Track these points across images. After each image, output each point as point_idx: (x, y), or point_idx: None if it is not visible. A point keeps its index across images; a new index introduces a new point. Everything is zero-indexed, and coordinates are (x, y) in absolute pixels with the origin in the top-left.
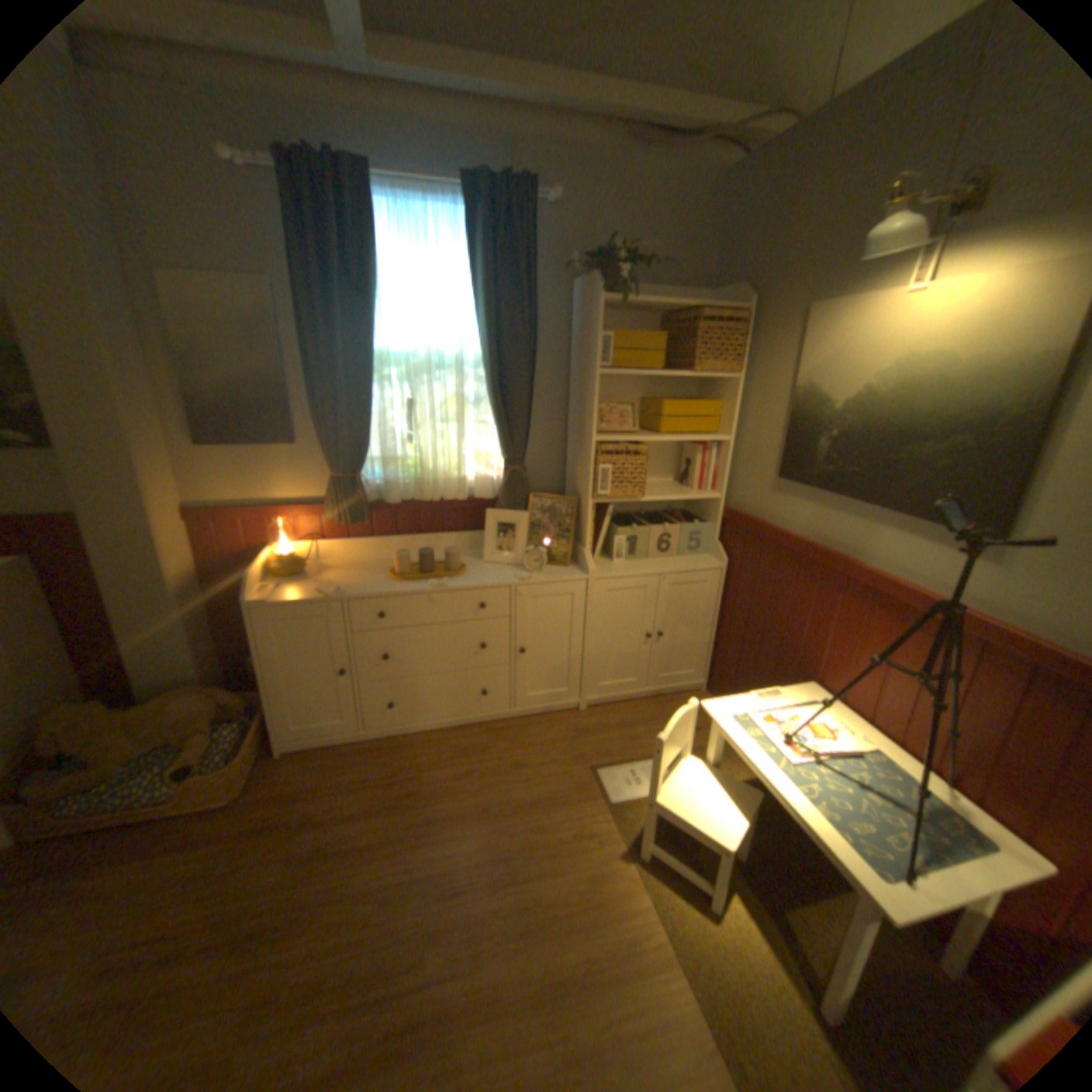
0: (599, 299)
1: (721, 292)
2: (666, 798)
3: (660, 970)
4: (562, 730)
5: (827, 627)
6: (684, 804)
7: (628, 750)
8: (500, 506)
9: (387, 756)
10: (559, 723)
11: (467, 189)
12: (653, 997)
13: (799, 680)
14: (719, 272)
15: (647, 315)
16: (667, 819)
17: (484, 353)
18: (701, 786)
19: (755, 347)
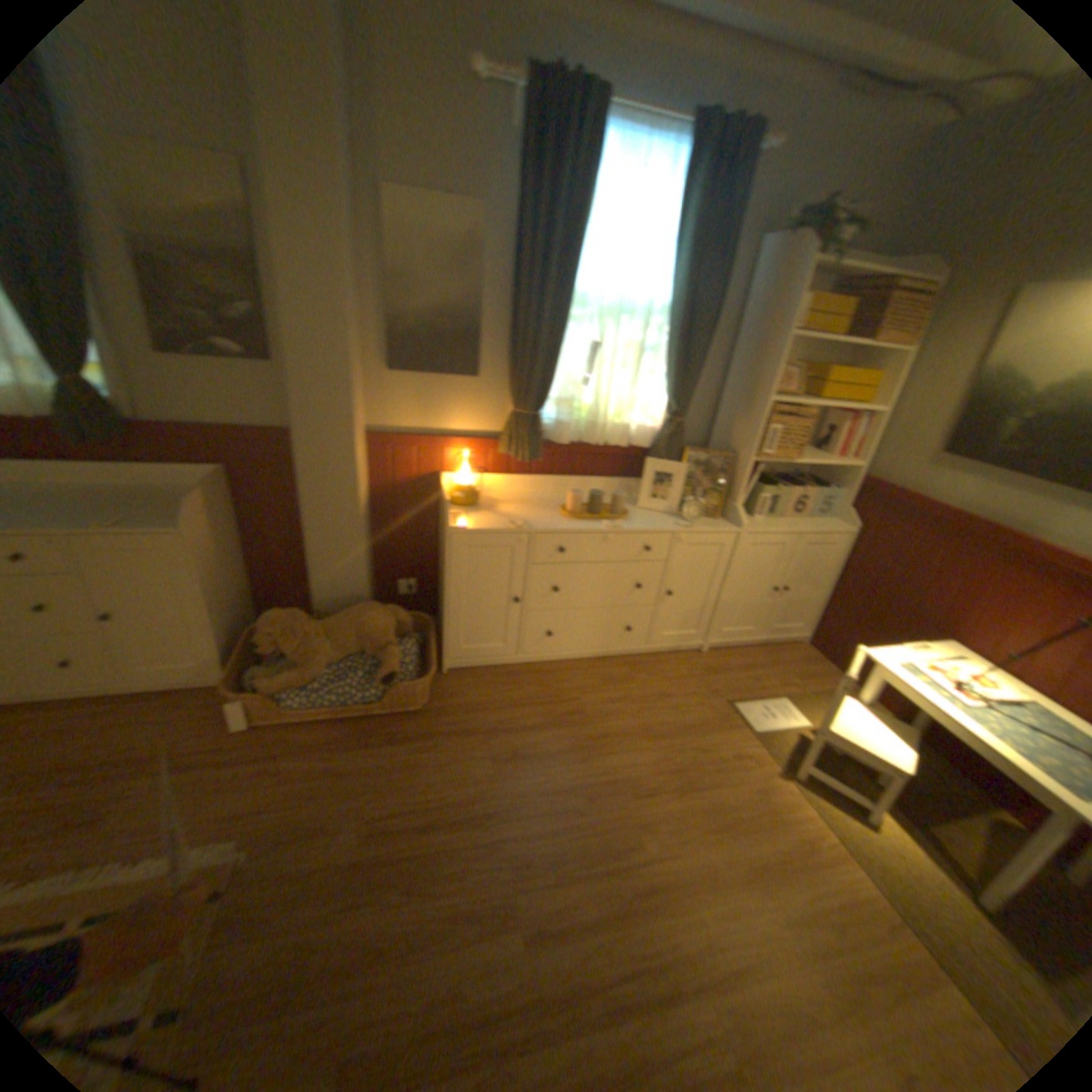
0: (811, 260)
1: (900, 262)
2: (837, 729)
3: (839, 864)
4: (691, 668)
5: (979, 594)
6: (855, 735)
7: (755, 689)
8: (656, 456)
9: (543, 679)
10: (686, 662)
11: (692, 128)
12: (840, 883)
13: (933, 639)
14: (897, 241)
15: (823, 278)
16: (838, 746)
17: (676, 302)
18: (863, 721)
19: (933, 323)
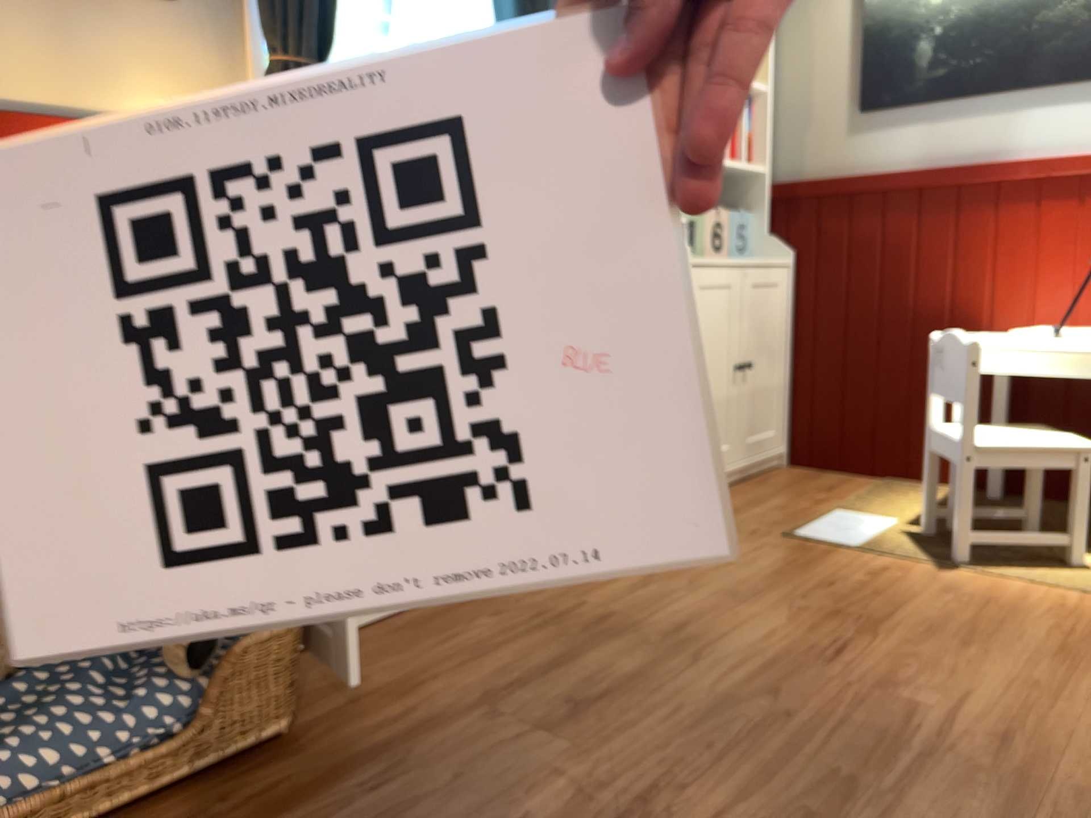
0: None
1: None
2: (978, 441)
3: None
4: None
5: (979, 256)
6: (999, 440)
7: (791, 513)
8: None
9: (487, 604)
10: None
11: None
12: None
13: None
14: None
15: None
16: (993, 462)
17: None
18: (985, 431)
19: None
